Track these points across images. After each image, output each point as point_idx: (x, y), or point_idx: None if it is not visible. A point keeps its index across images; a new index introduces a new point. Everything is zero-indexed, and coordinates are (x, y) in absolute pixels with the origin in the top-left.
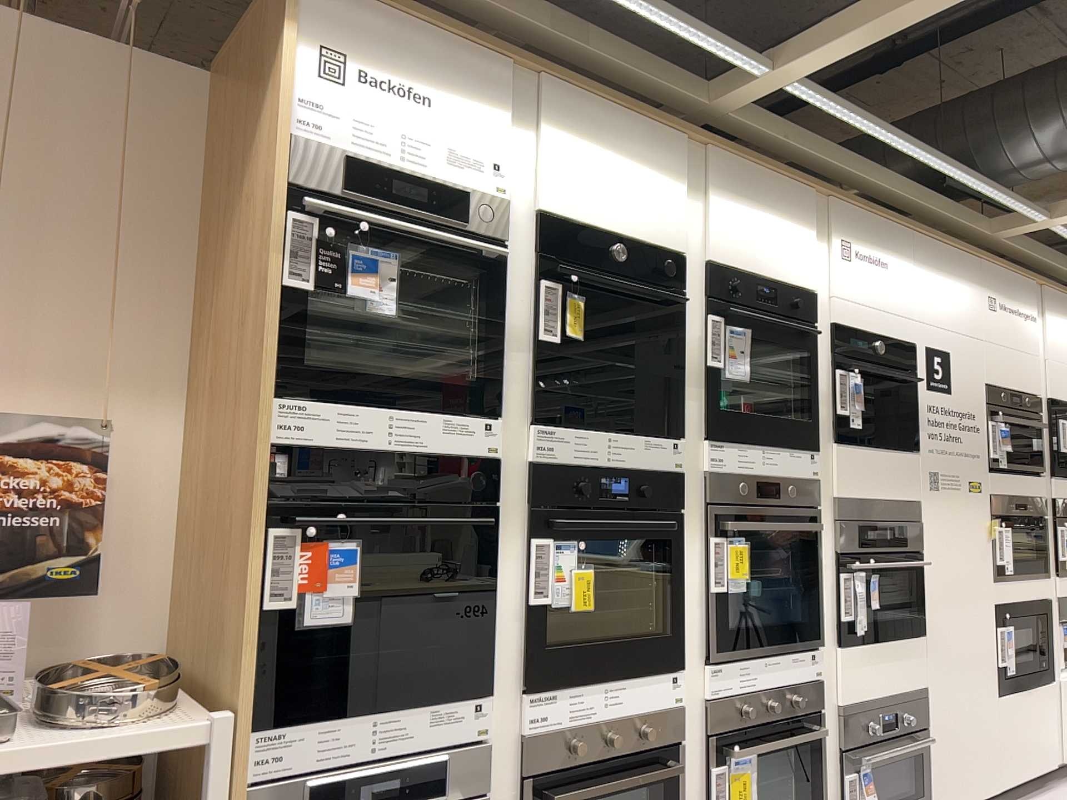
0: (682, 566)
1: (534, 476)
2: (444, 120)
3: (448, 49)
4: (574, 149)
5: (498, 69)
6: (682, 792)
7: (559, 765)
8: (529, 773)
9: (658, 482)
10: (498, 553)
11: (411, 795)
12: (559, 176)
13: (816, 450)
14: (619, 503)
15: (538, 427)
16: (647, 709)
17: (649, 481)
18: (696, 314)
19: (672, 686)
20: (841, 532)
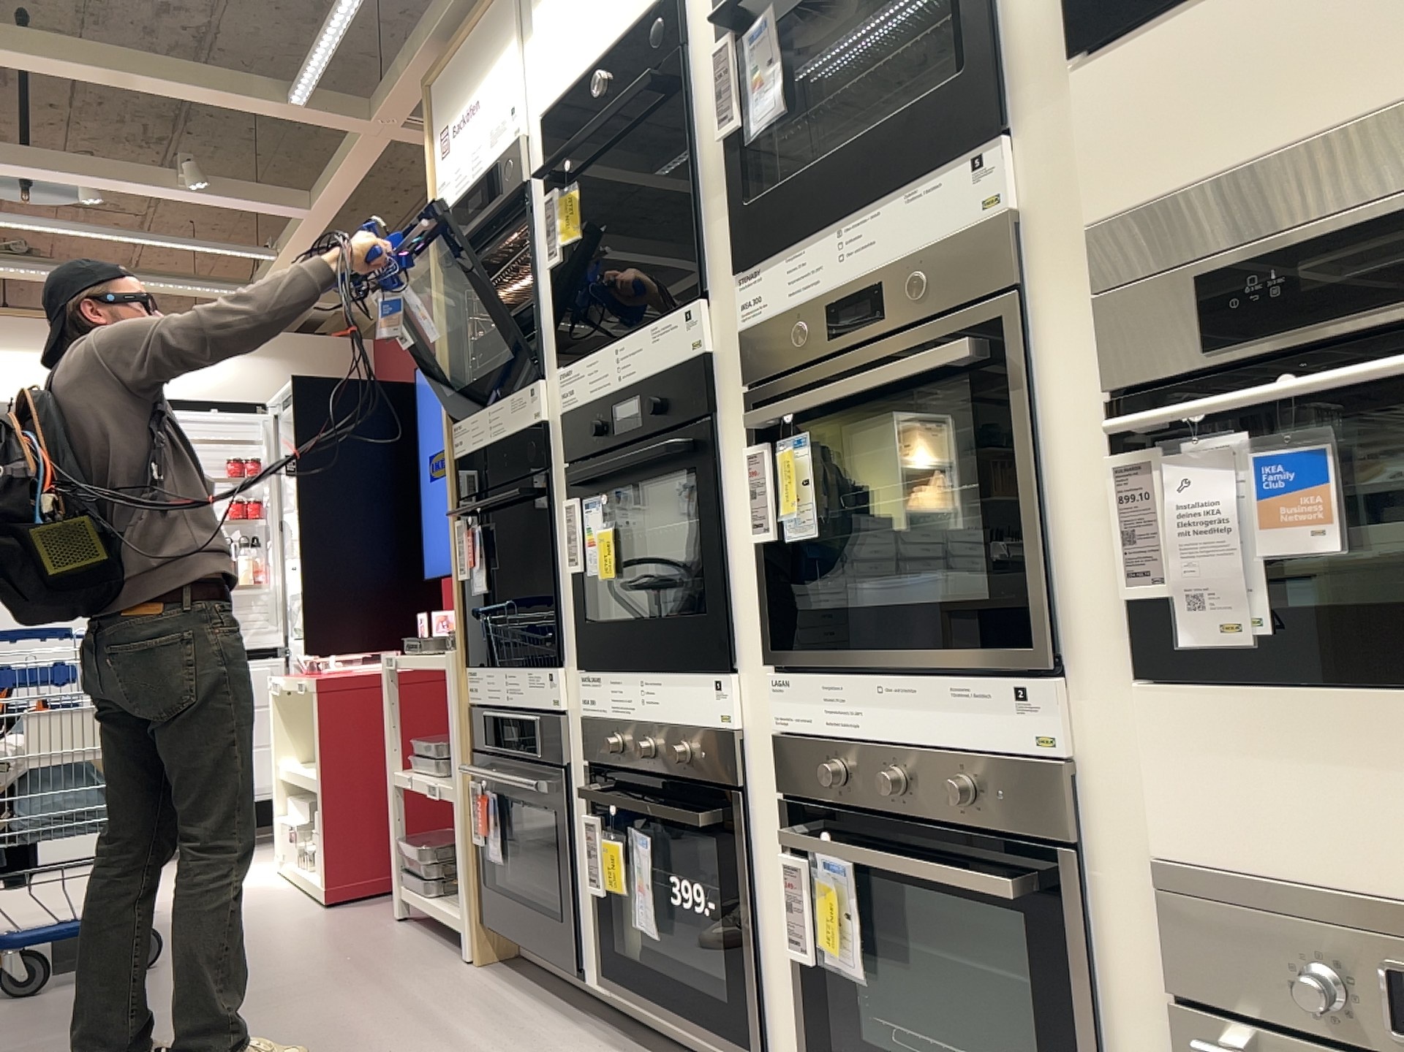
0: (712, 505)
1: (562, 427)
2: (483, 111)
3: (479, 38)
4: (552, 8)
5: (502, 6)
6: (742, 870)
7: (609, 763)
8: (589, 761)
9: (668, 383)
10: (555, 519)
11: (524, 746)
12: (545, 61)
13: (993, 135)
14: (630, 432)
15: (557, 371)
16: (686, 723)
17: (658, 387)
18: (701, 69)
19: (716, 698)
20: (1106, 329)
